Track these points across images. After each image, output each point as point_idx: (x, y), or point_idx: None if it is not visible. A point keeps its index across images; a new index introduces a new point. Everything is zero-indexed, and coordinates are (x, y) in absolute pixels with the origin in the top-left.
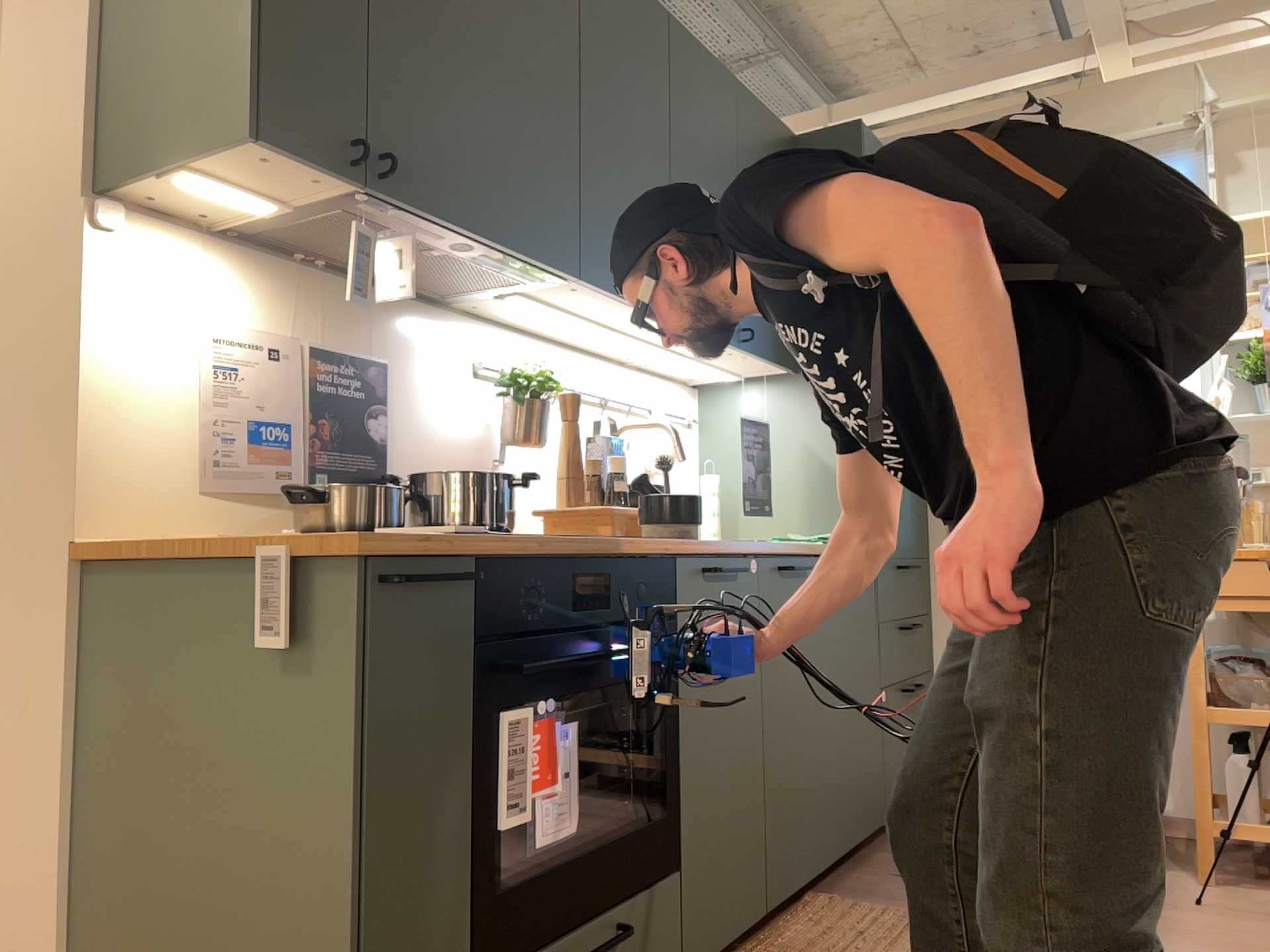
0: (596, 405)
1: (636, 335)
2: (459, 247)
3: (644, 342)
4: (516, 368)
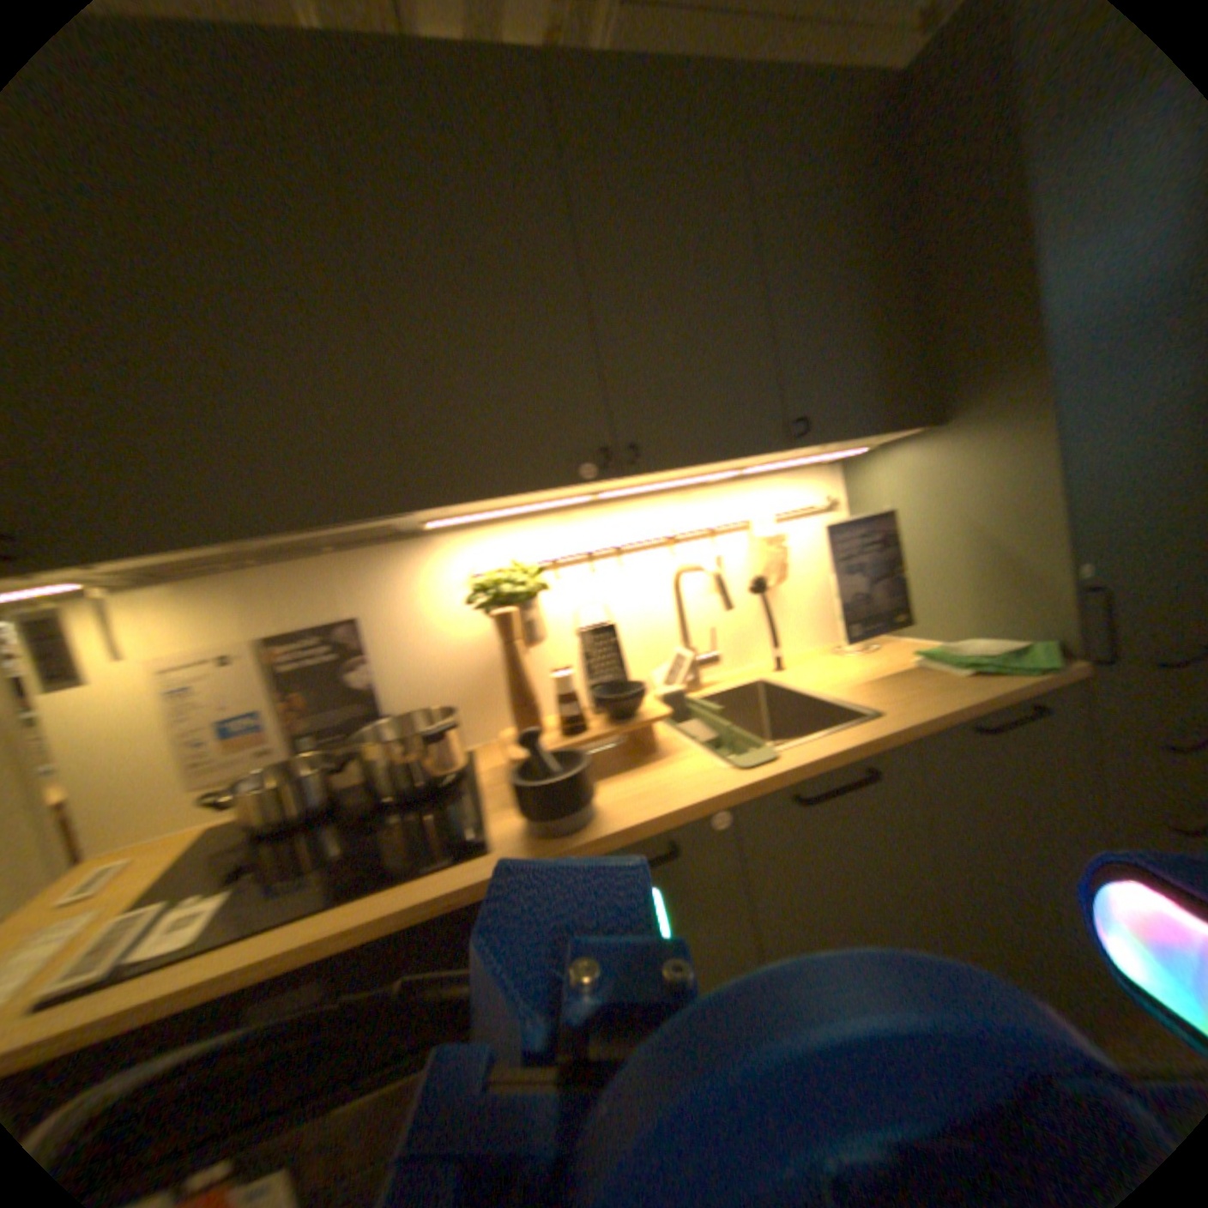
0: (674, 539)
1: (640, 484)
2: (246, 545)
3: (662, 483)
4: (495, 574)
